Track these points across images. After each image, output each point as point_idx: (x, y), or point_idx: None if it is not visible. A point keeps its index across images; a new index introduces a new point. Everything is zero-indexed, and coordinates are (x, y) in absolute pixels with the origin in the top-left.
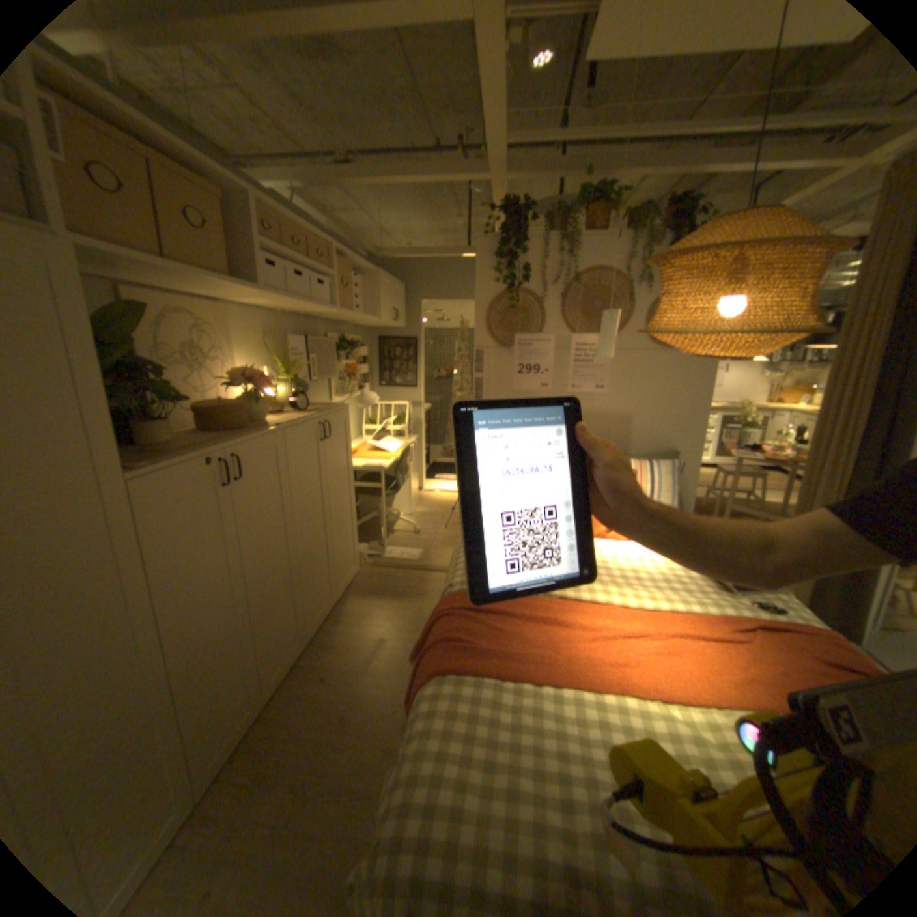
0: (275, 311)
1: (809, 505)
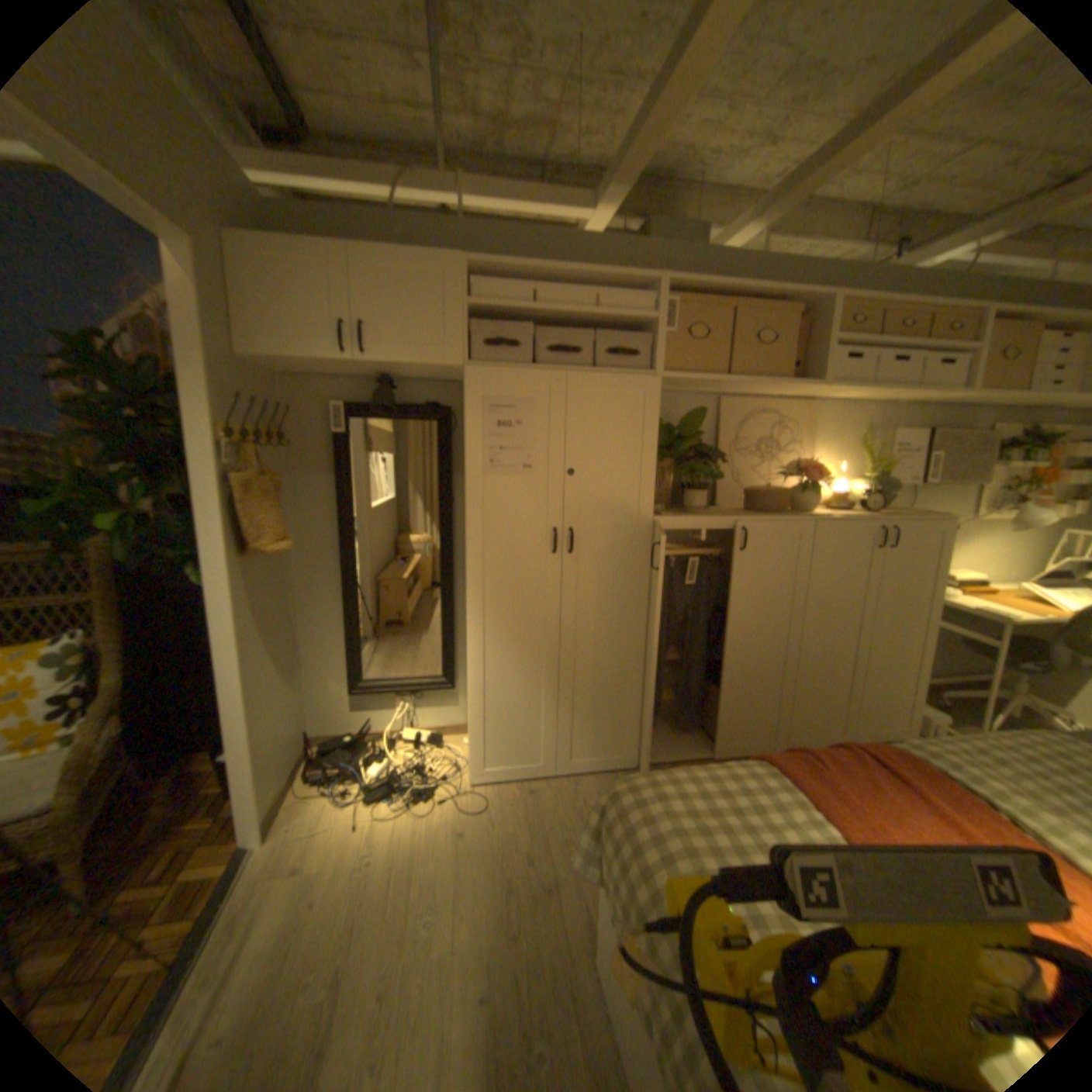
0: (890, 404)
1: None
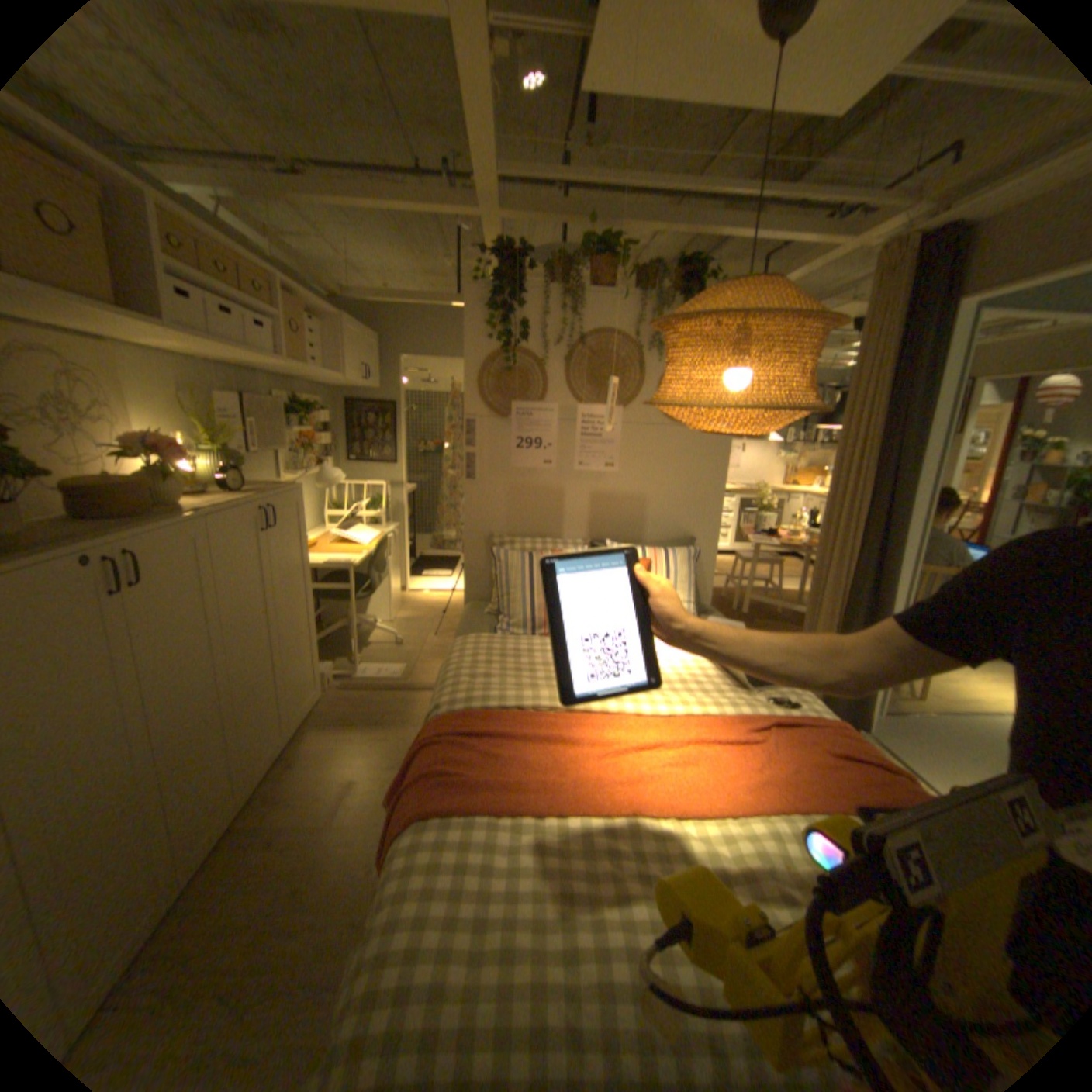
0: (193, 358)
1: (821, 591)
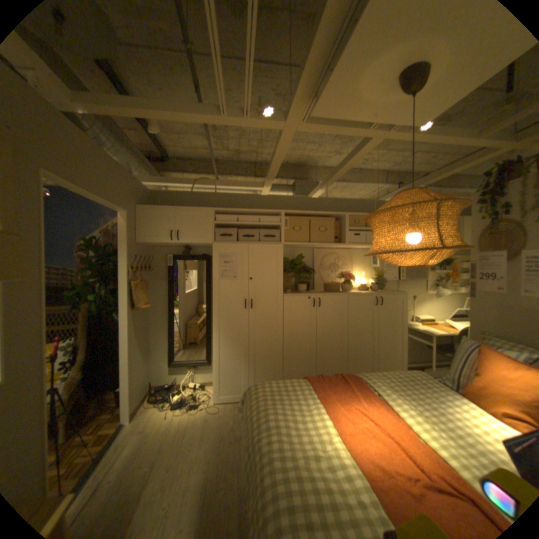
0: None
1: None
